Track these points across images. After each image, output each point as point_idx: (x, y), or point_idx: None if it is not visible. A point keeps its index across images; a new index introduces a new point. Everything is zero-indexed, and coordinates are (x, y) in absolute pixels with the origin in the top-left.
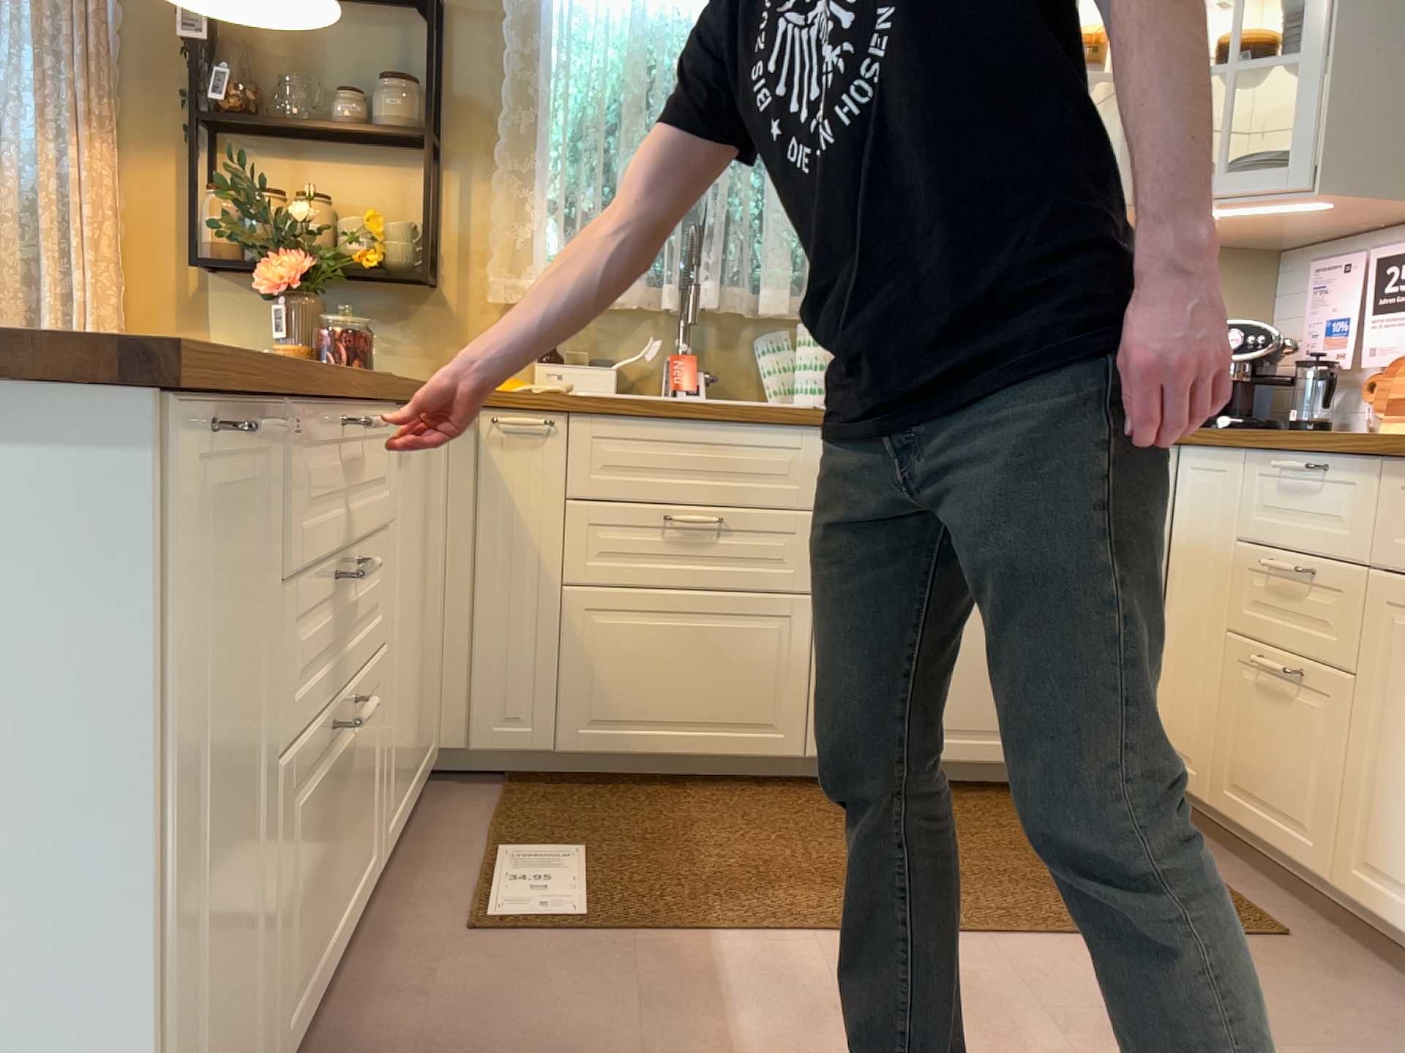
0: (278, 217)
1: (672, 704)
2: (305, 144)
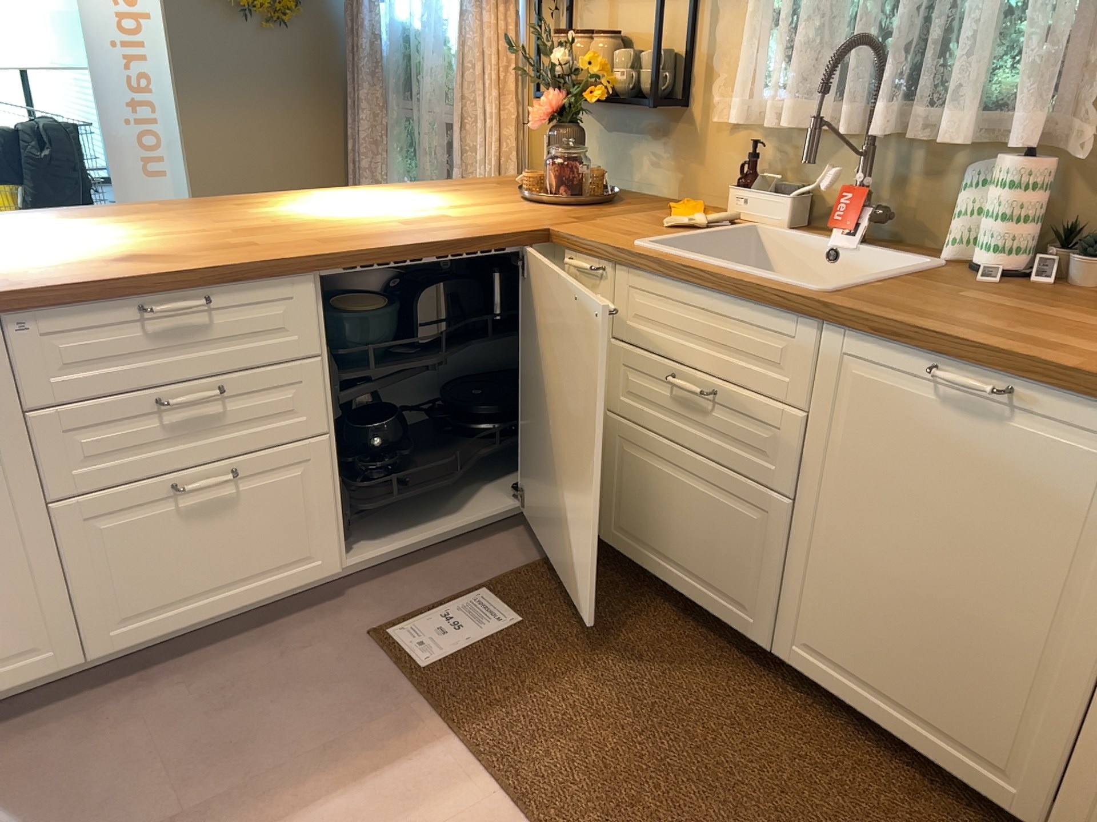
0: (552, 62)
1: (670, 541)
2: None
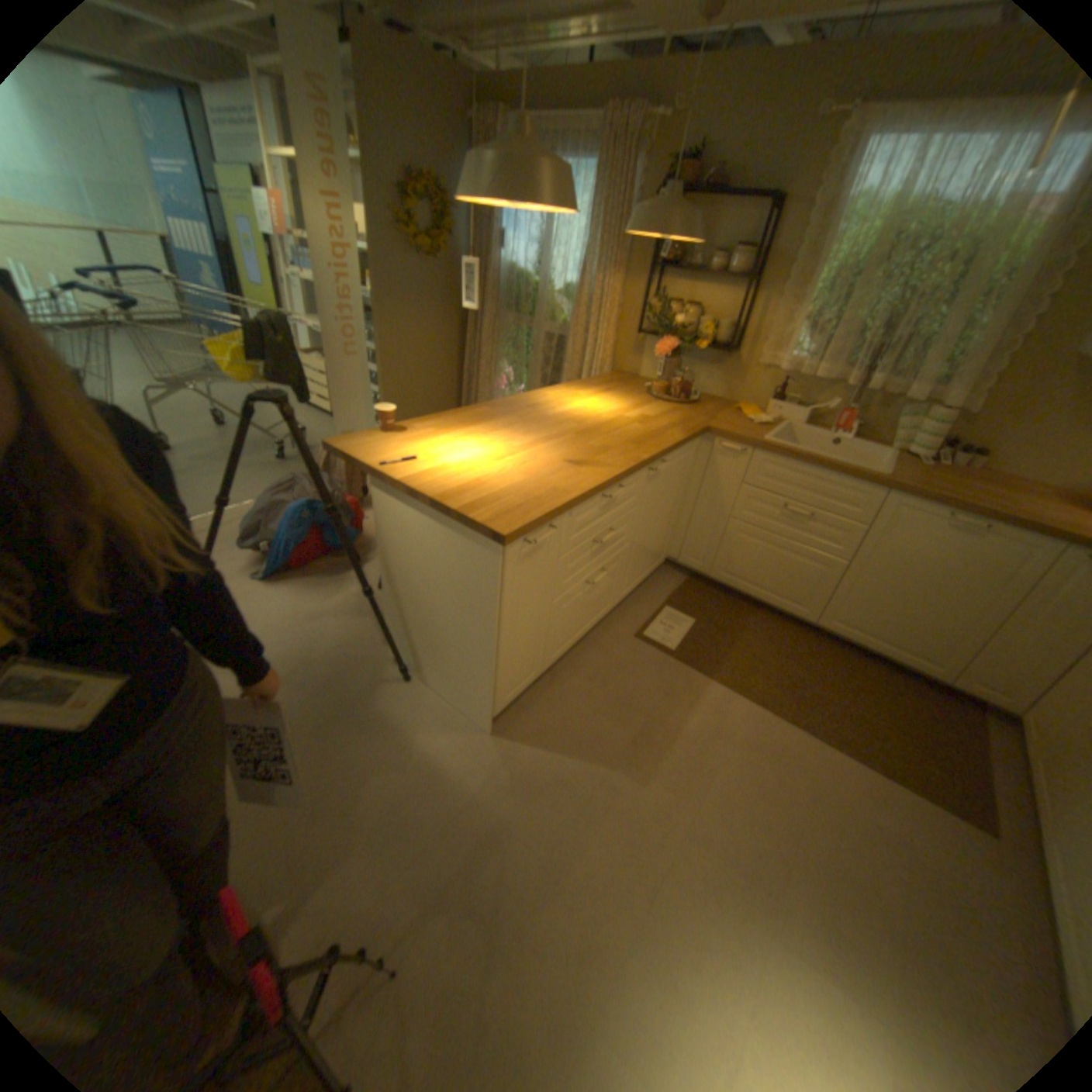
0: (669, 320)
1: (761, 579)
2: (696, 274)
